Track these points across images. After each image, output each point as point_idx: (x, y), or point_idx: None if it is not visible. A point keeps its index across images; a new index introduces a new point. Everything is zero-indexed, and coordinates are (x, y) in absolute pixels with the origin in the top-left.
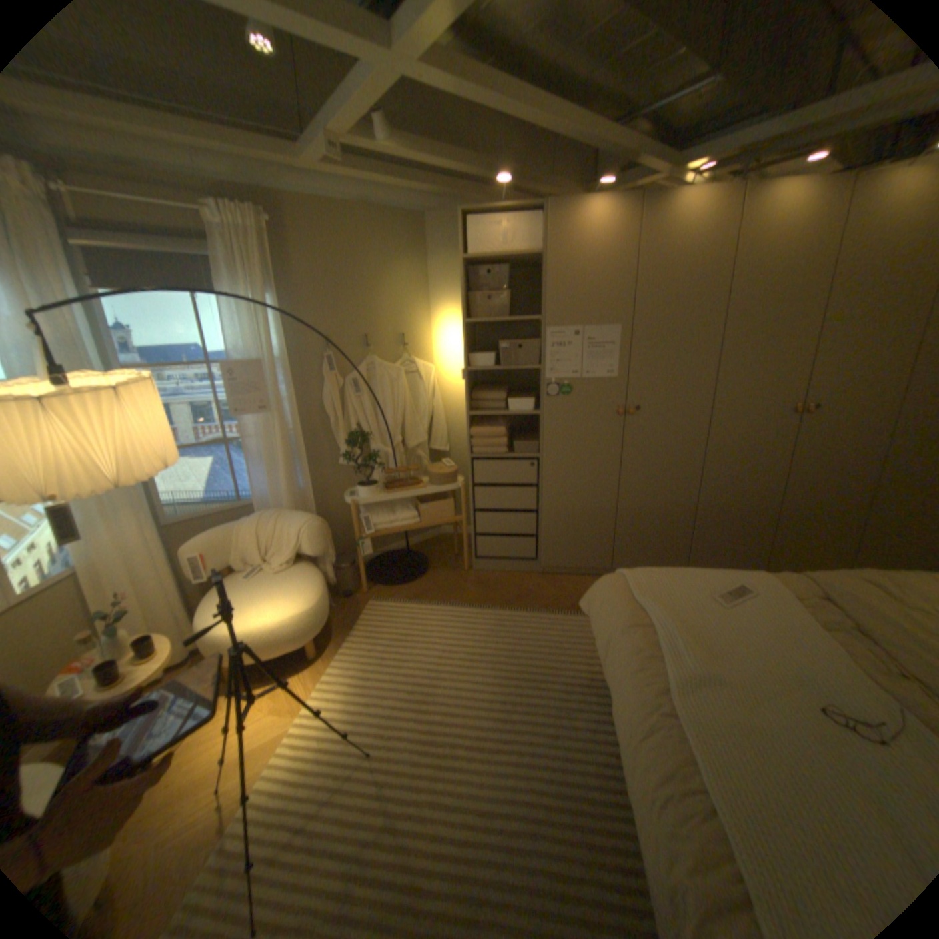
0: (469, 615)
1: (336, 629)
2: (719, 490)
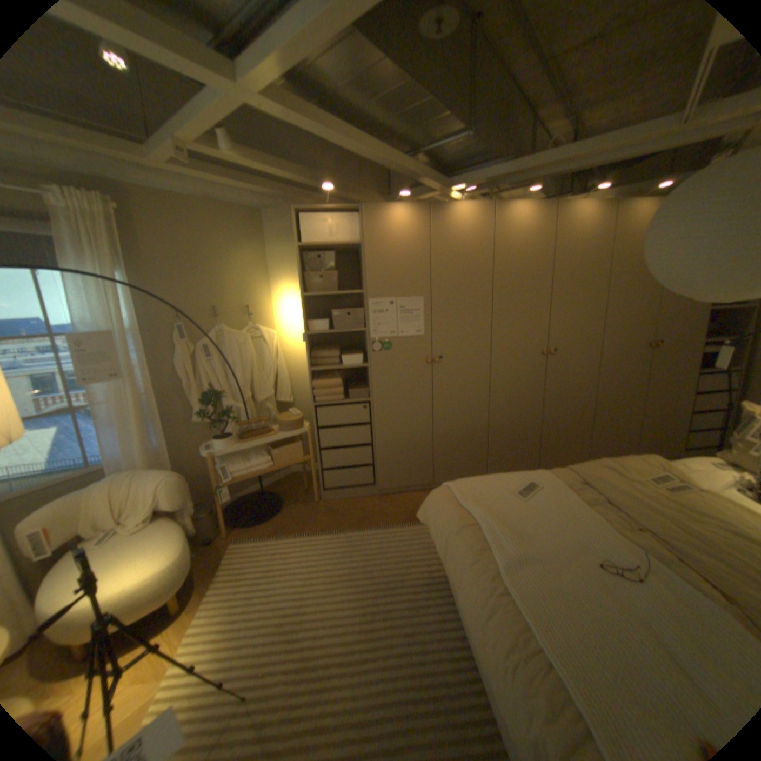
0: (324, 542)
1: (198, 578)
2: (501, 414)
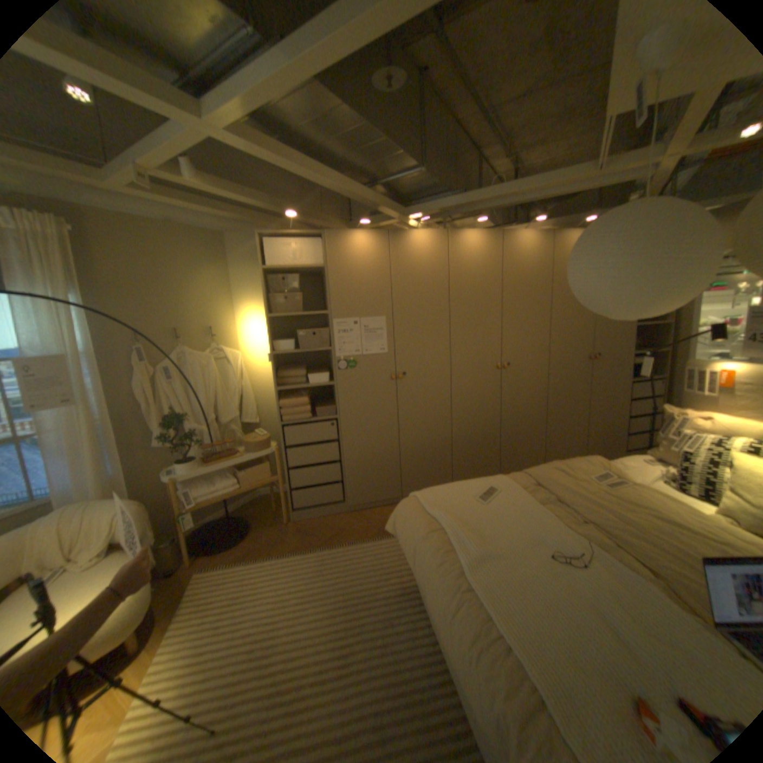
0: (295, 563)
1: (159, 613)
2: (463, 425)
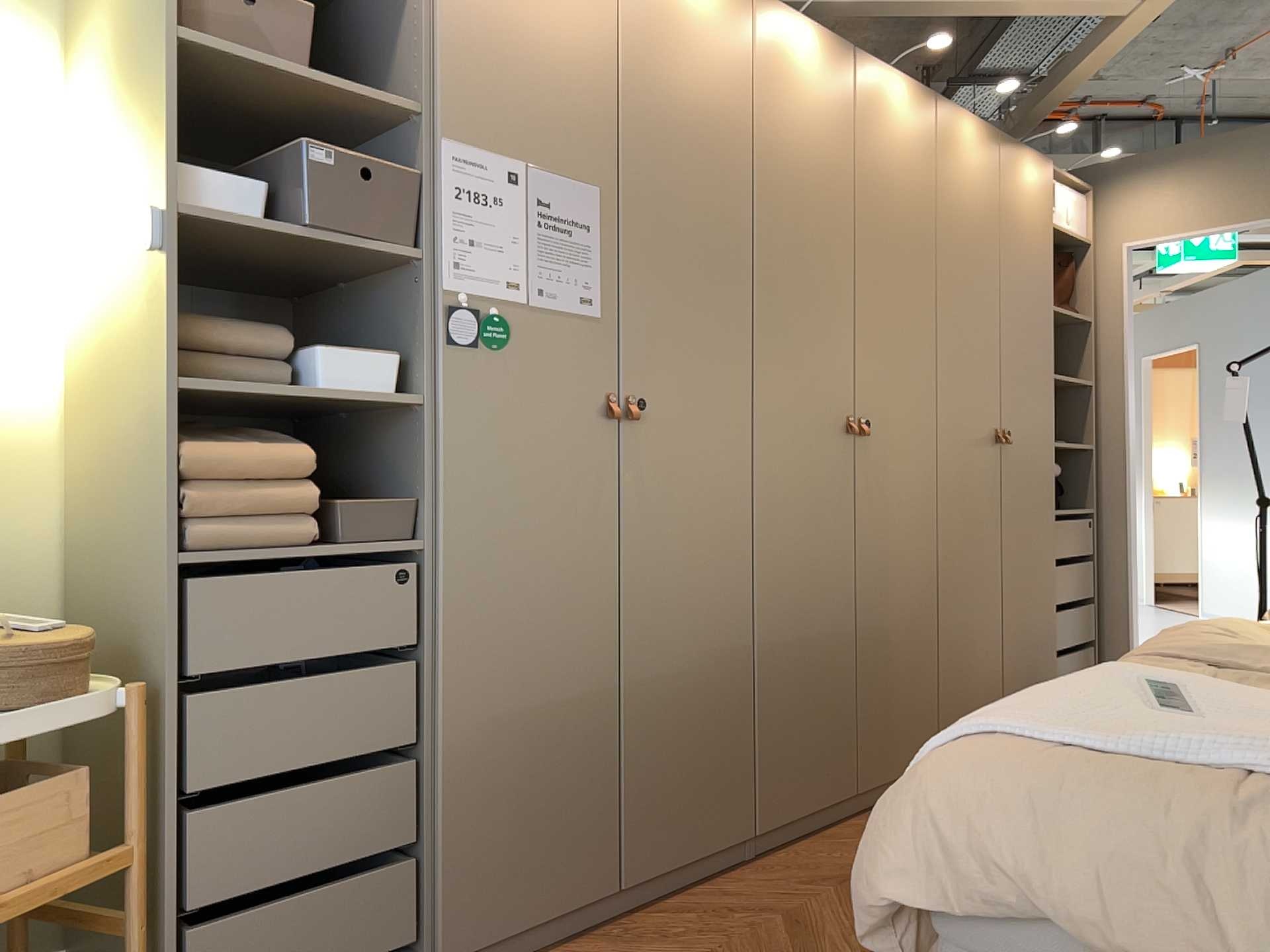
0: None
1: None
2: (772, 606)
